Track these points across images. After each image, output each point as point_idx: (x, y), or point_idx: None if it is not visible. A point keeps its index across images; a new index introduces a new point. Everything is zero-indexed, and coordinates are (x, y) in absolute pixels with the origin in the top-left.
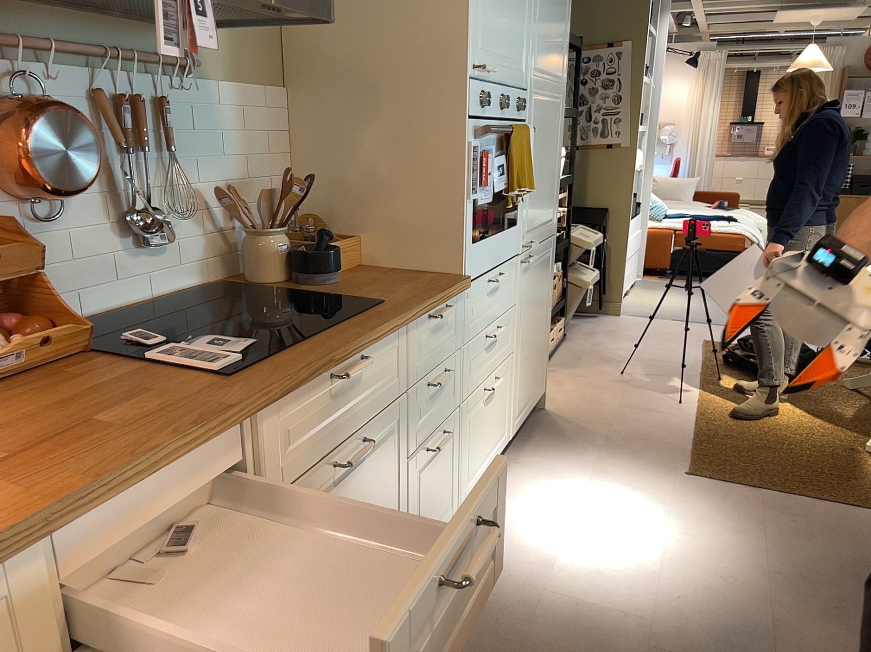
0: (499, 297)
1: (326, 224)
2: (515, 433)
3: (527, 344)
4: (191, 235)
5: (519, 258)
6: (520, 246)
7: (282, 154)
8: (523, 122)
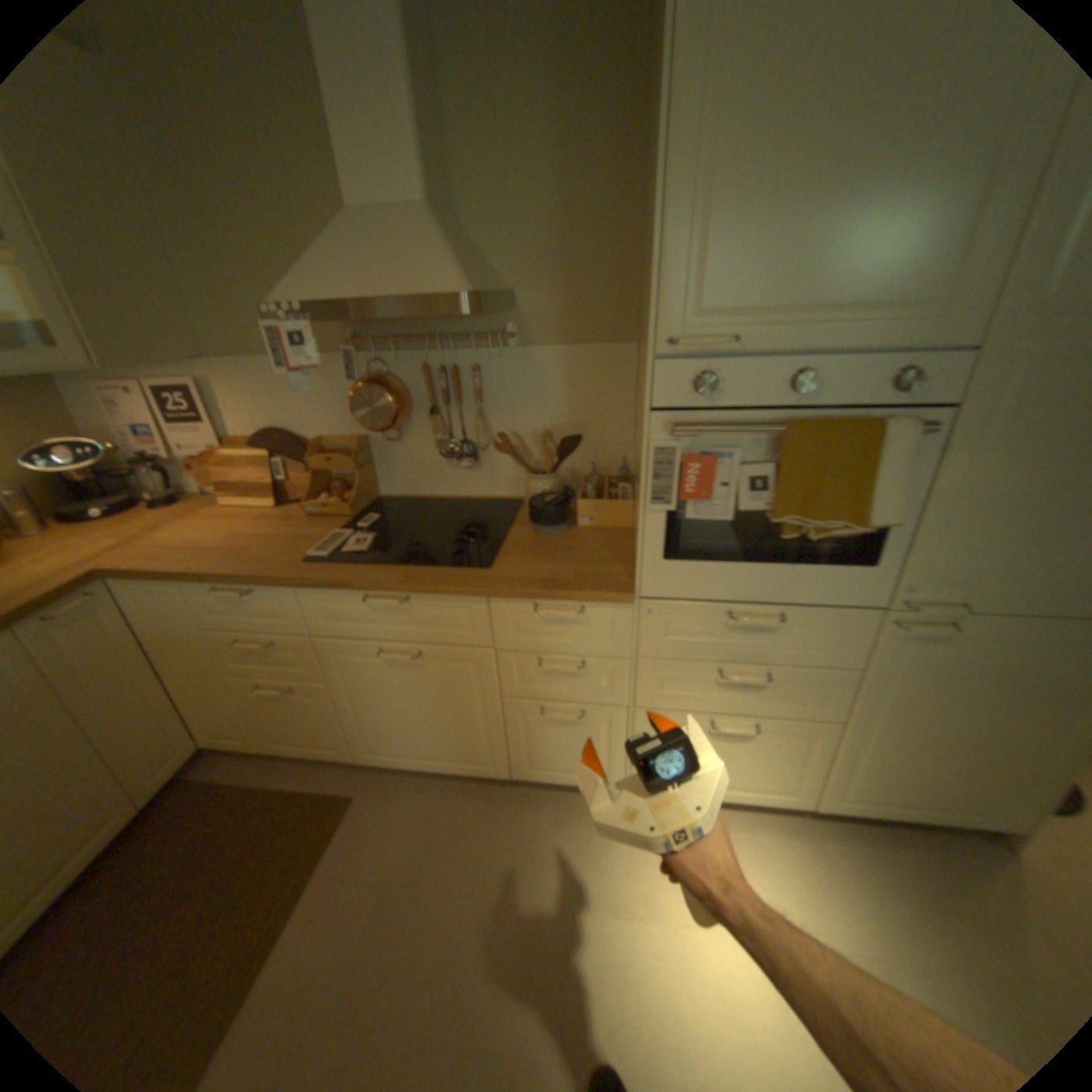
0: (776, 643)
1: (607, 482)
2: (840, 815)
3: (914, 737)
4: (505, 463)
5: (890, 616)
6: (895, 600)
7: (621, 406)
8: (944, 405)
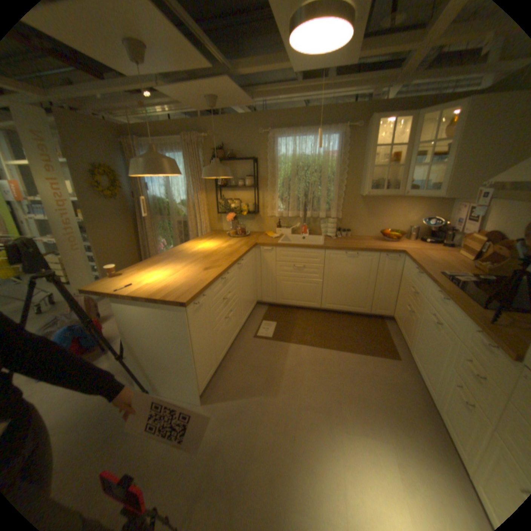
0: None
1: None
2: None
3: None
4: None
5: None
6: None
7: None
8: None
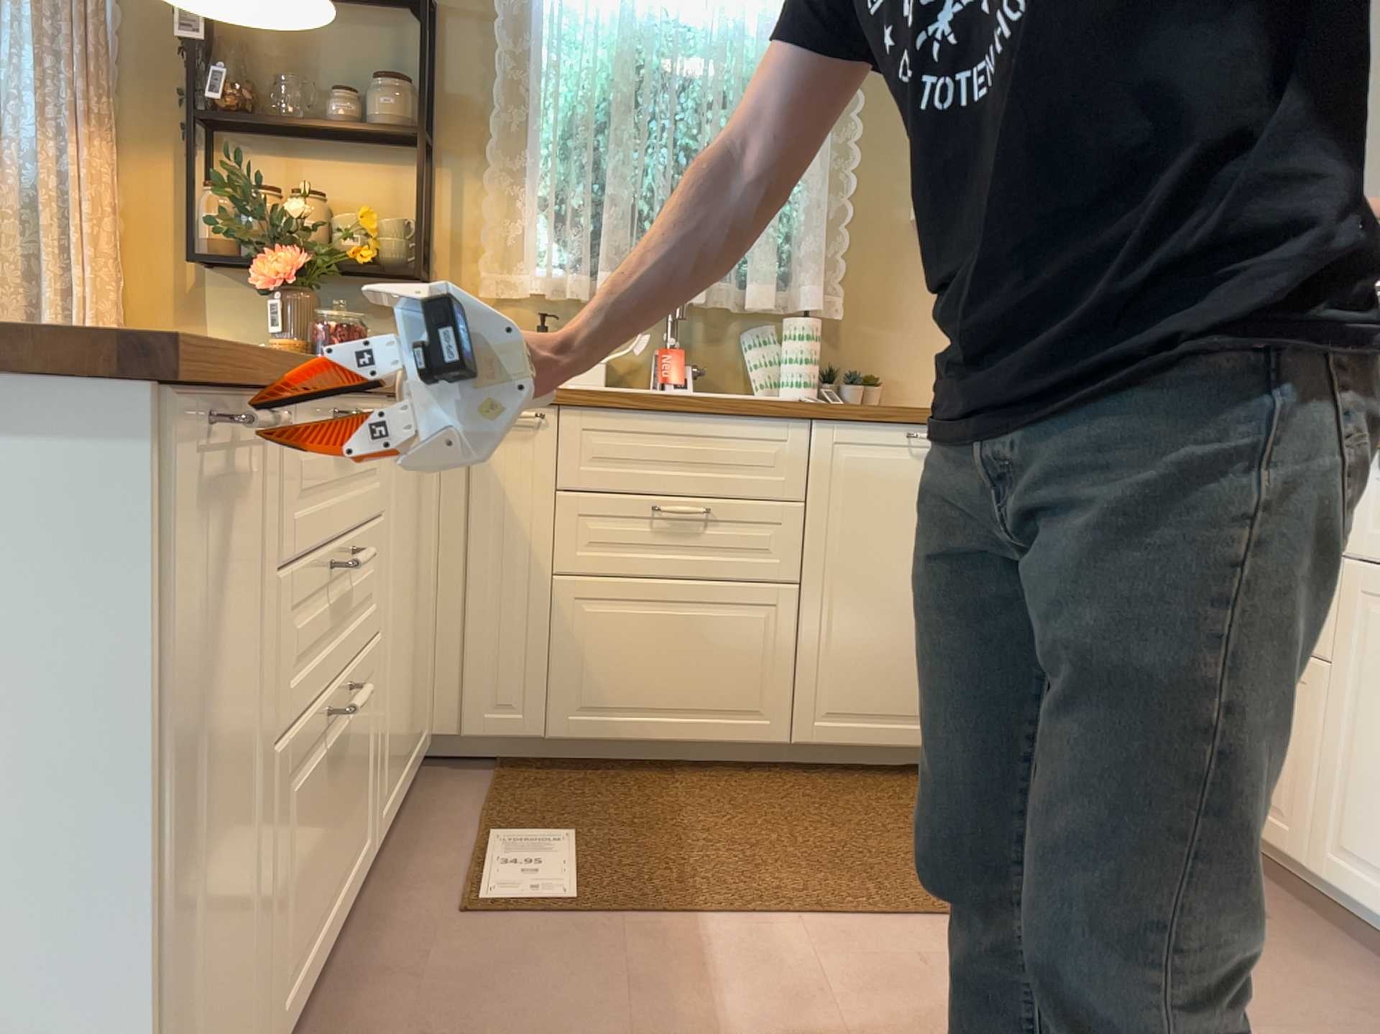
0: None
1: None
2: None
3: None
4: None
5: None
6: None
7: None
8: None
